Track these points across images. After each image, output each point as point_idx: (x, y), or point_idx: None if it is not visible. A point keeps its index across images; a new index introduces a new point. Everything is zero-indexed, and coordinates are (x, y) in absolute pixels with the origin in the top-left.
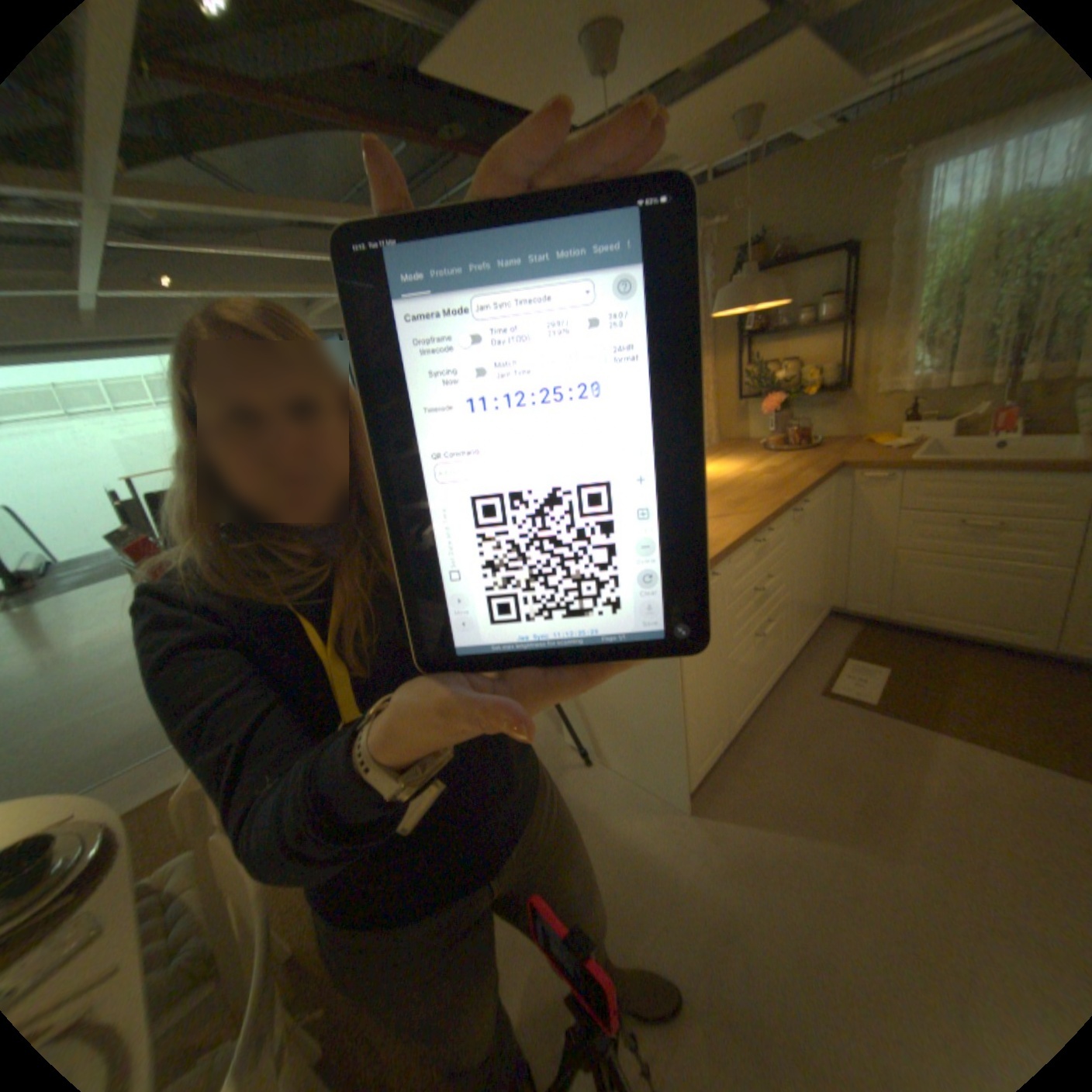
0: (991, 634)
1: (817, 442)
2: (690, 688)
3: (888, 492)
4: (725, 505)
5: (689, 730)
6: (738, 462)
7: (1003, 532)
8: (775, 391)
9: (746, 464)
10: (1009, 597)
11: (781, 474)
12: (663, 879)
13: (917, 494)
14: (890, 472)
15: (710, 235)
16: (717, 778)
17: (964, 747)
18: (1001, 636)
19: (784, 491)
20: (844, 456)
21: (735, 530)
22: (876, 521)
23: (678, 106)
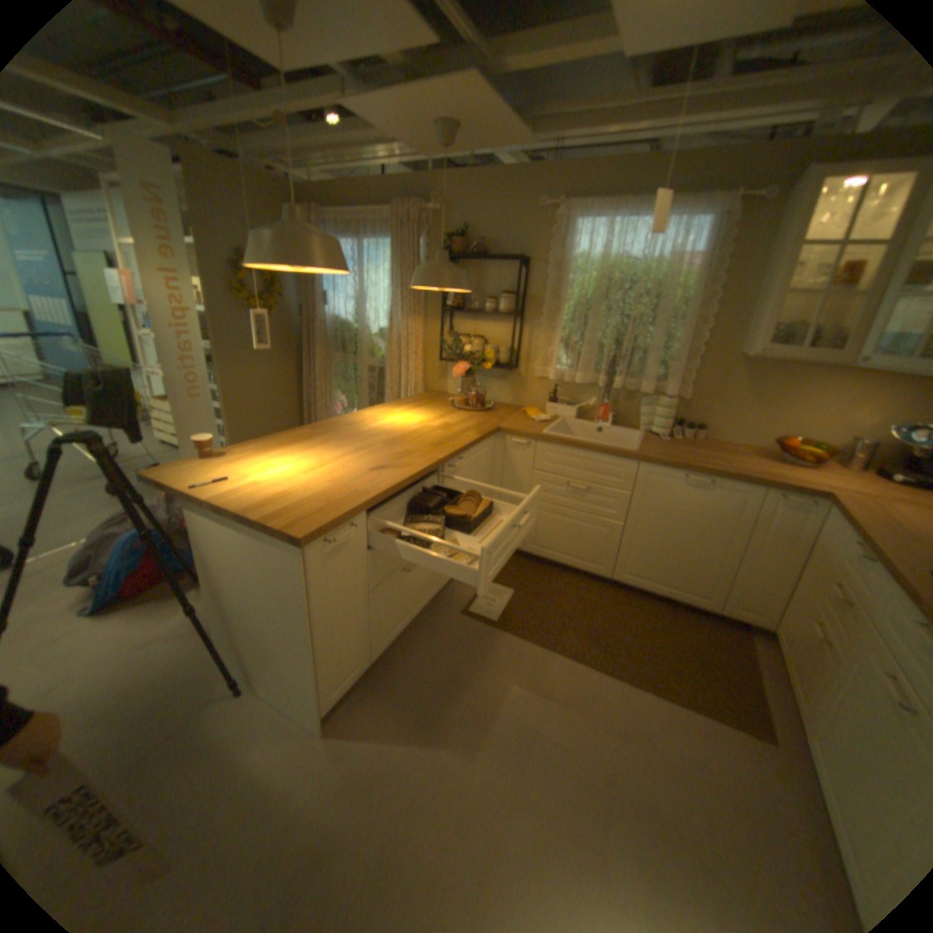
0: (579, 565)
1: (489, 408)
2: (321, 628)
3: (526, 456)
4: (392, 457)
5: (318, 665)
6: (427, 416)
7: (589, 495)
8: (466, 360)
9: (431, 418)
10: (590, 540)
11: (450, 433)
12: (274, 809)
13: (544, 460)
14: (528, 441)
15: (429, 217)
16: (355, 698)
17: (543, 654)
18: (584, 567)
19: (444, 450)
20: (502, 423)
21: (385, 484)
22: (517, 477)
23: (384, 93)
